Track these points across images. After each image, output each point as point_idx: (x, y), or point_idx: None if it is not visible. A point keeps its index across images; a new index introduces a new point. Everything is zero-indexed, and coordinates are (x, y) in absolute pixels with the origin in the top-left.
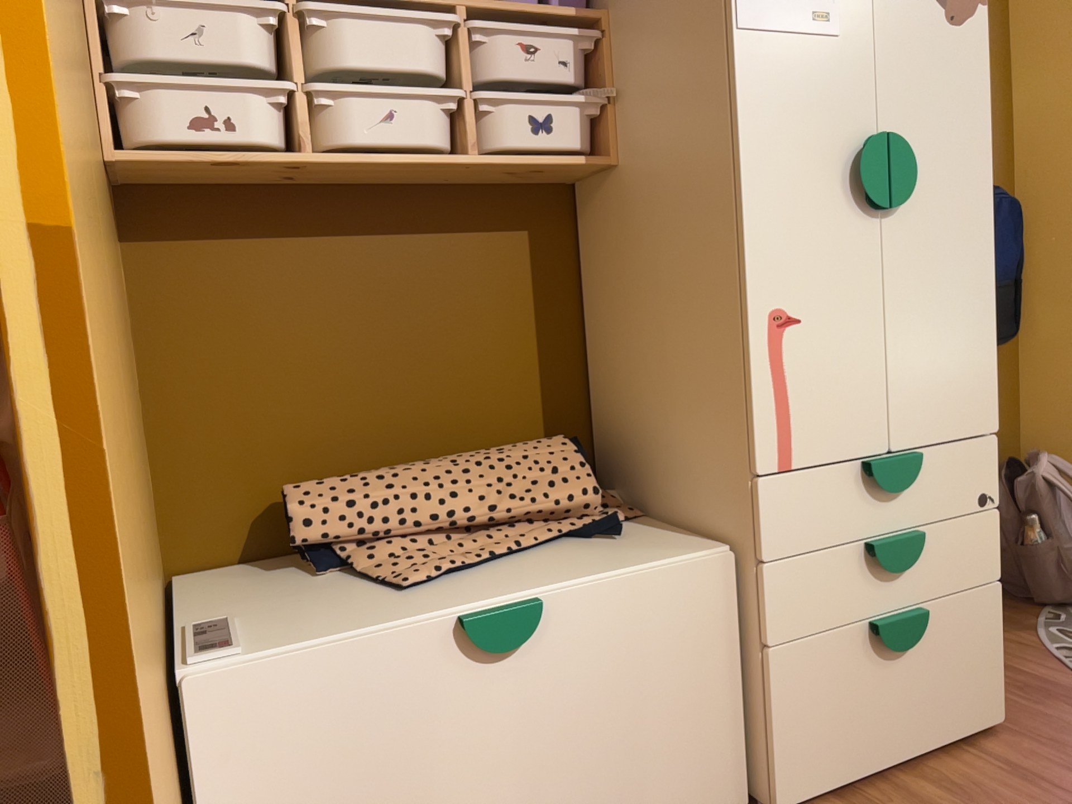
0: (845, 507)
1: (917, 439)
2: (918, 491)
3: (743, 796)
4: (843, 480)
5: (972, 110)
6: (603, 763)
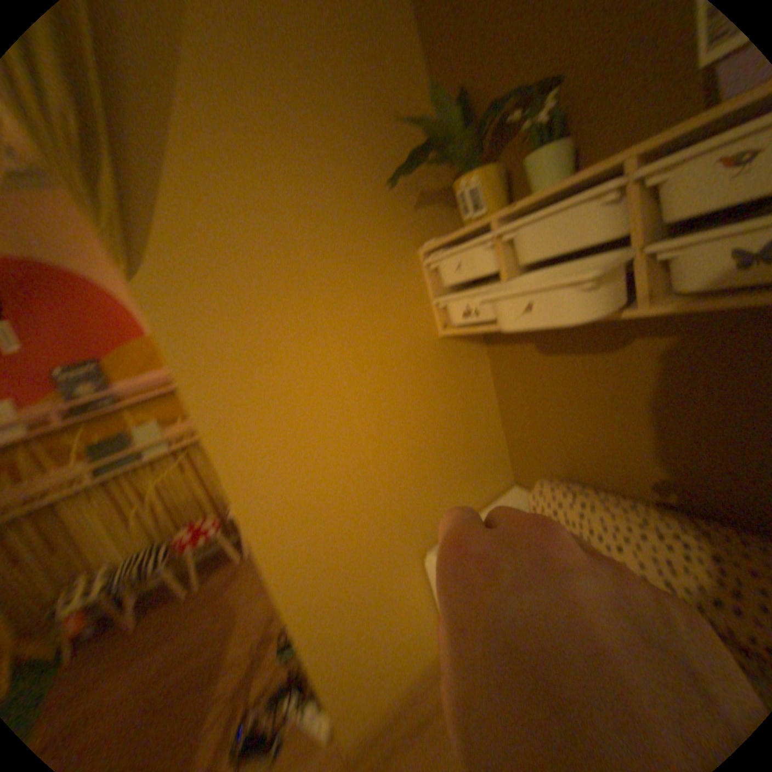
0: None
1: None
2: None
3: None
4: None
5: None
6: None
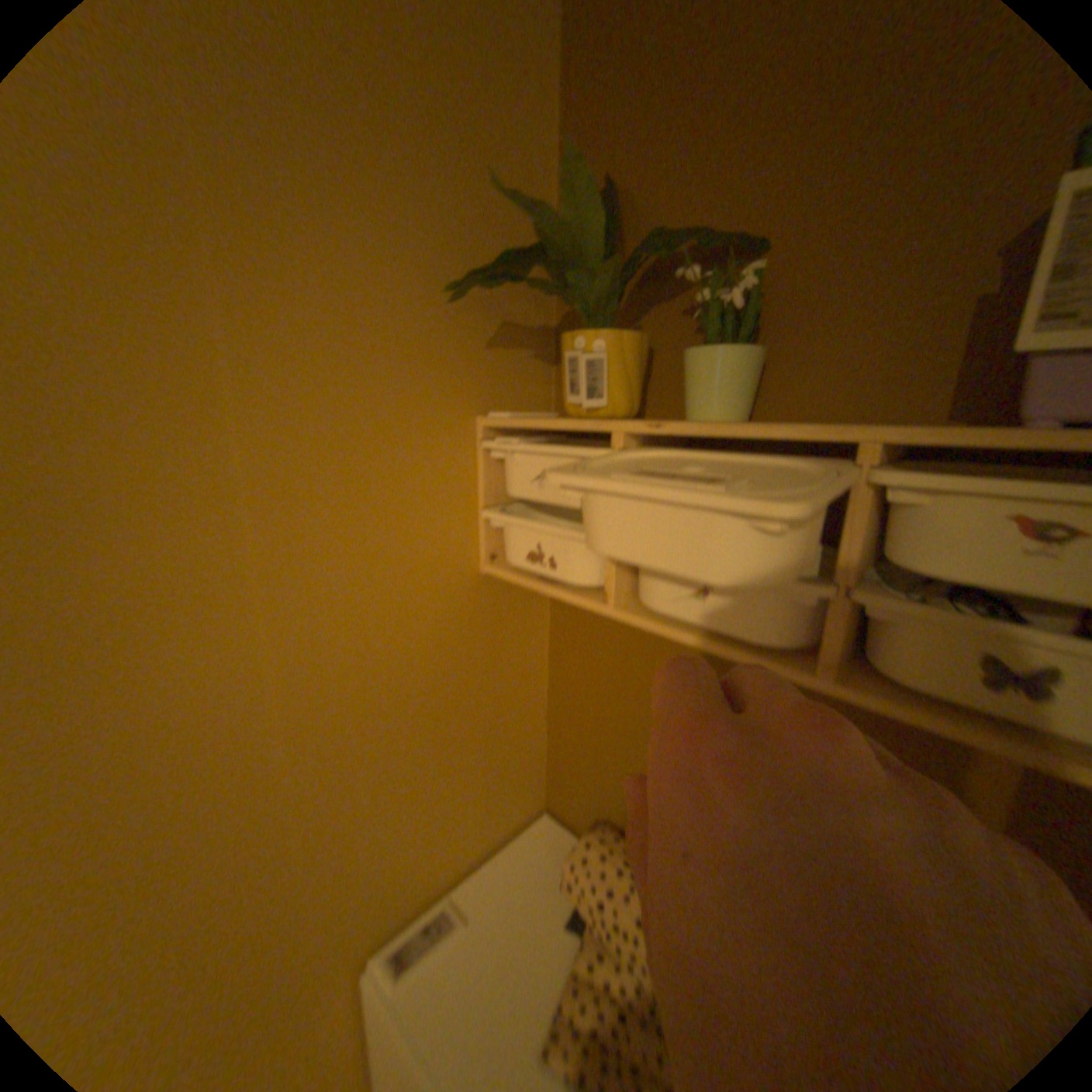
0: None
1: None
2: None
3: None
4: None
5: None
6: None
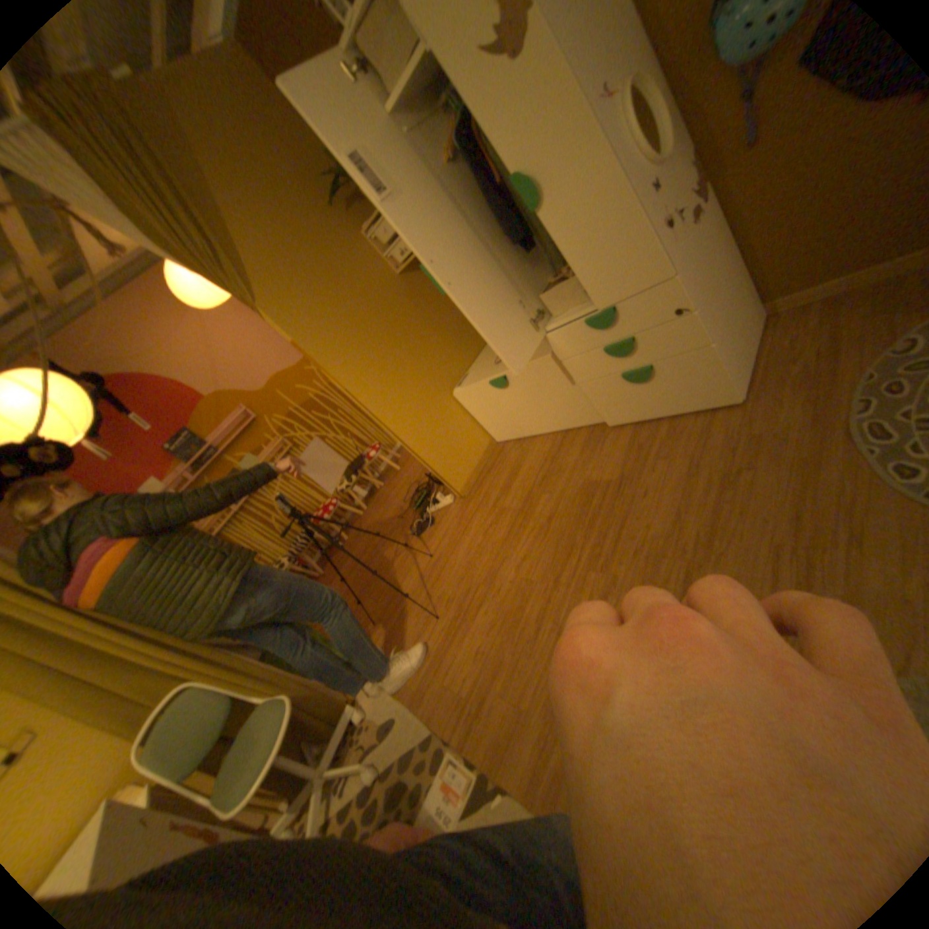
0: (586, 335)
1: (612, 299)
2: (626, 319)
3: (605, 417)
4: (580, 326)
5: (560, 98)
6: (548, 407)
